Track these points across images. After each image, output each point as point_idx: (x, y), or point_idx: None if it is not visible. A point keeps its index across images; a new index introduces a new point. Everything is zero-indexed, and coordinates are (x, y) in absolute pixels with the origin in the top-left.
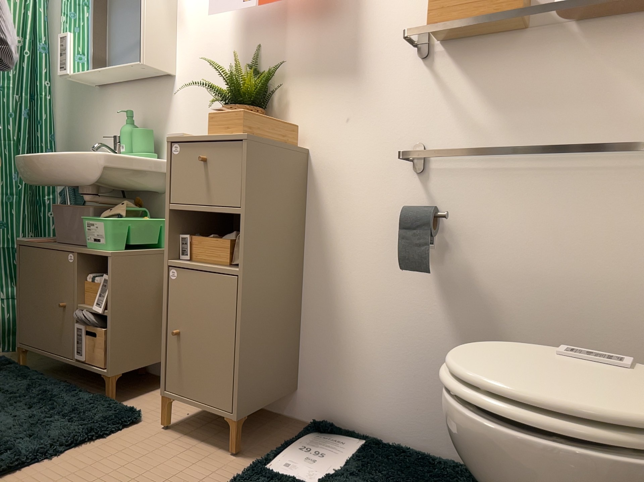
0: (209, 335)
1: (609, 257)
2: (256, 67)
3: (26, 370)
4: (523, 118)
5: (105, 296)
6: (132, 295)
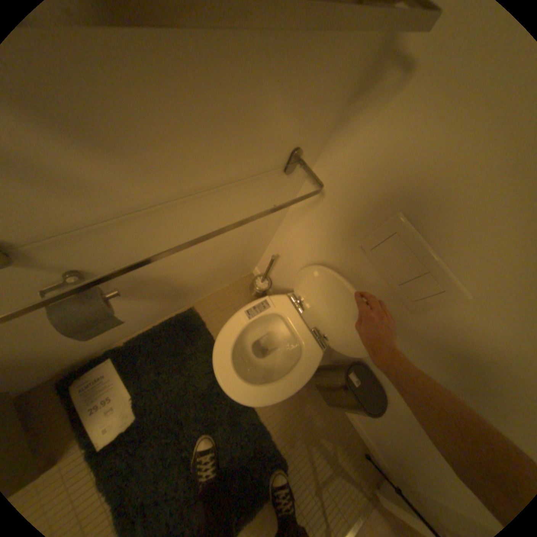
0: None
1: None
2: None
3: None
4: (156, 152)
5: None
6: None
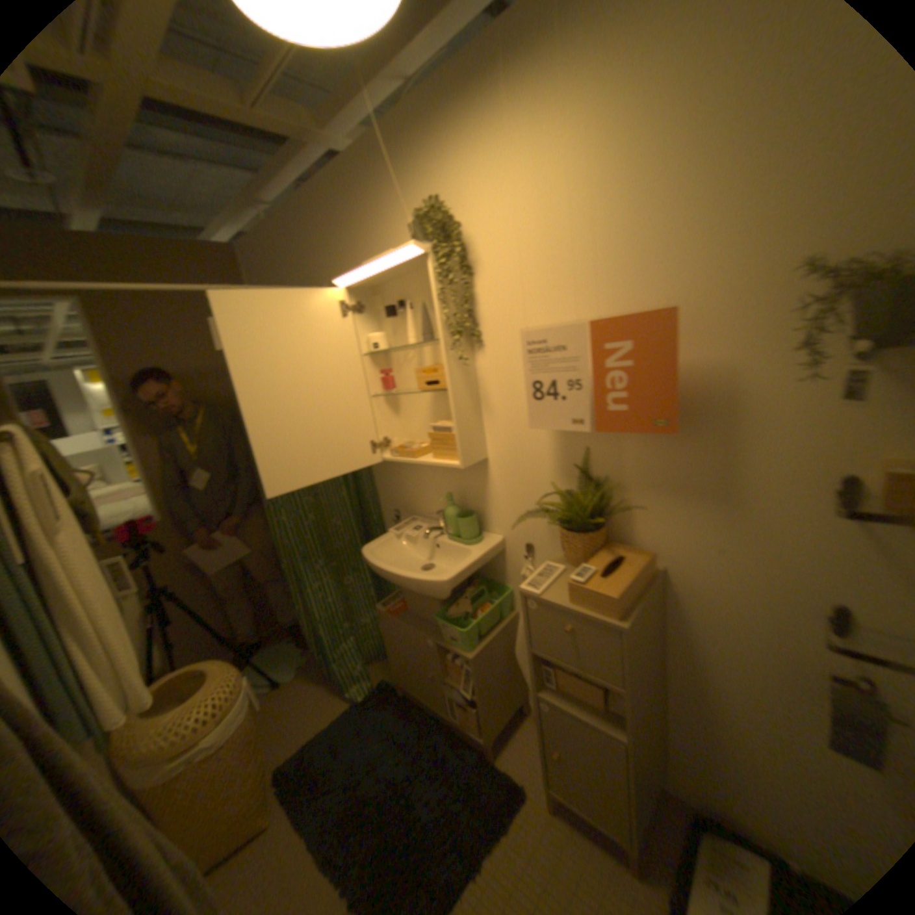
0: (596, 776)
1: None
2: (586, 469)
3: (406, 706)
4: None
5: (470, 686)
6: (491, 678)
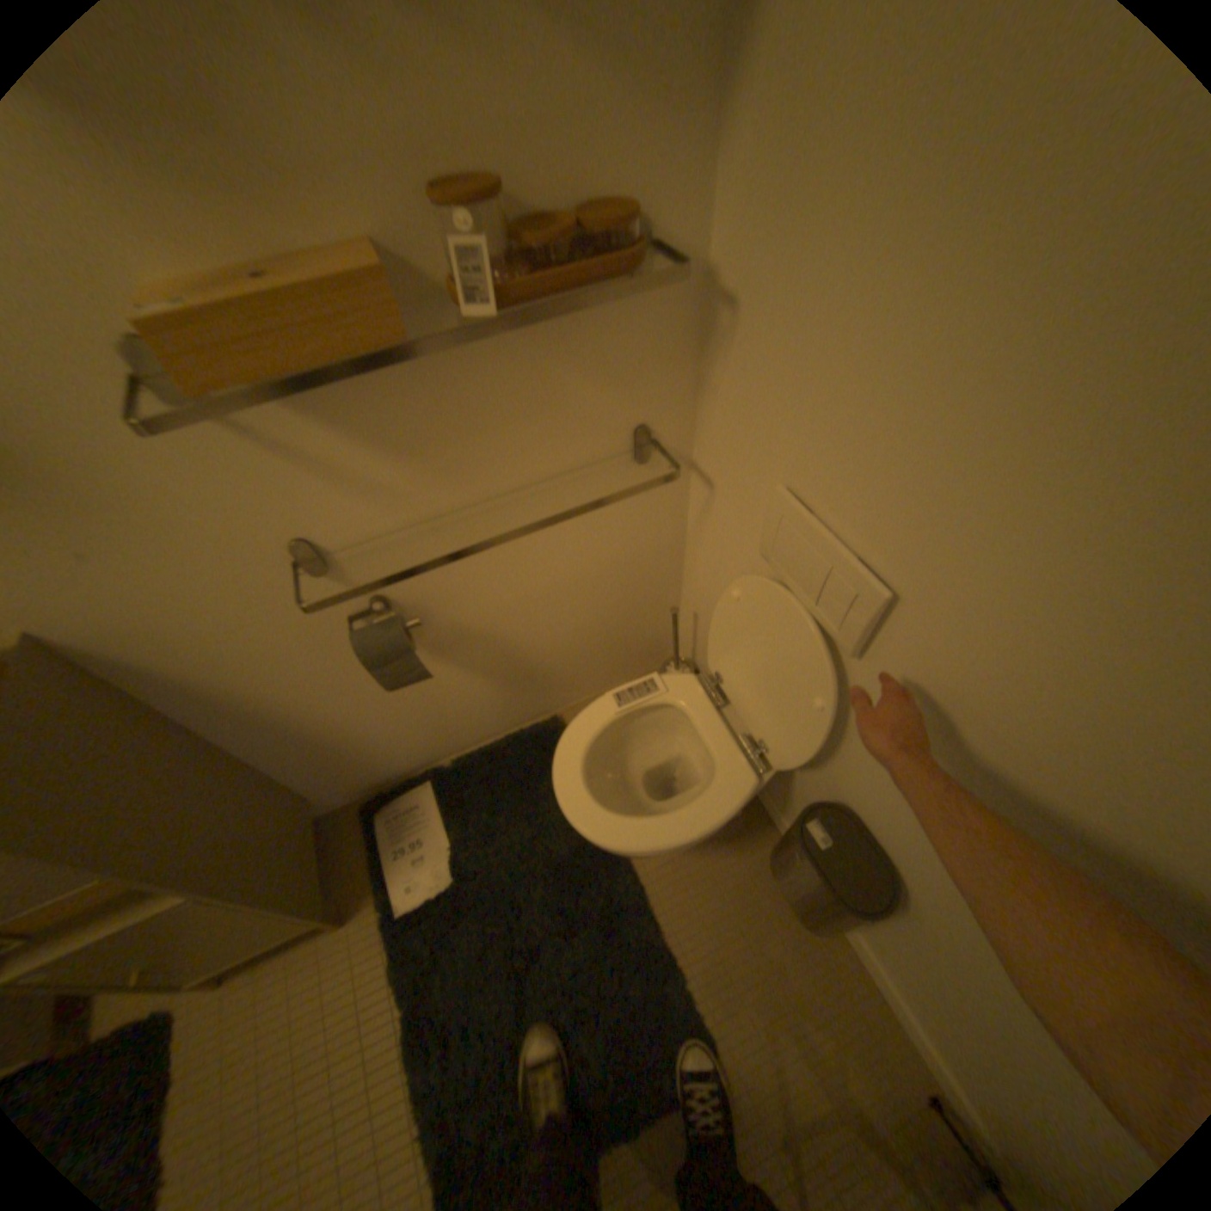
0: (204, 938)
1: (590, 554)
2: None
3: None
4: (450, 455)
5: None
6: None
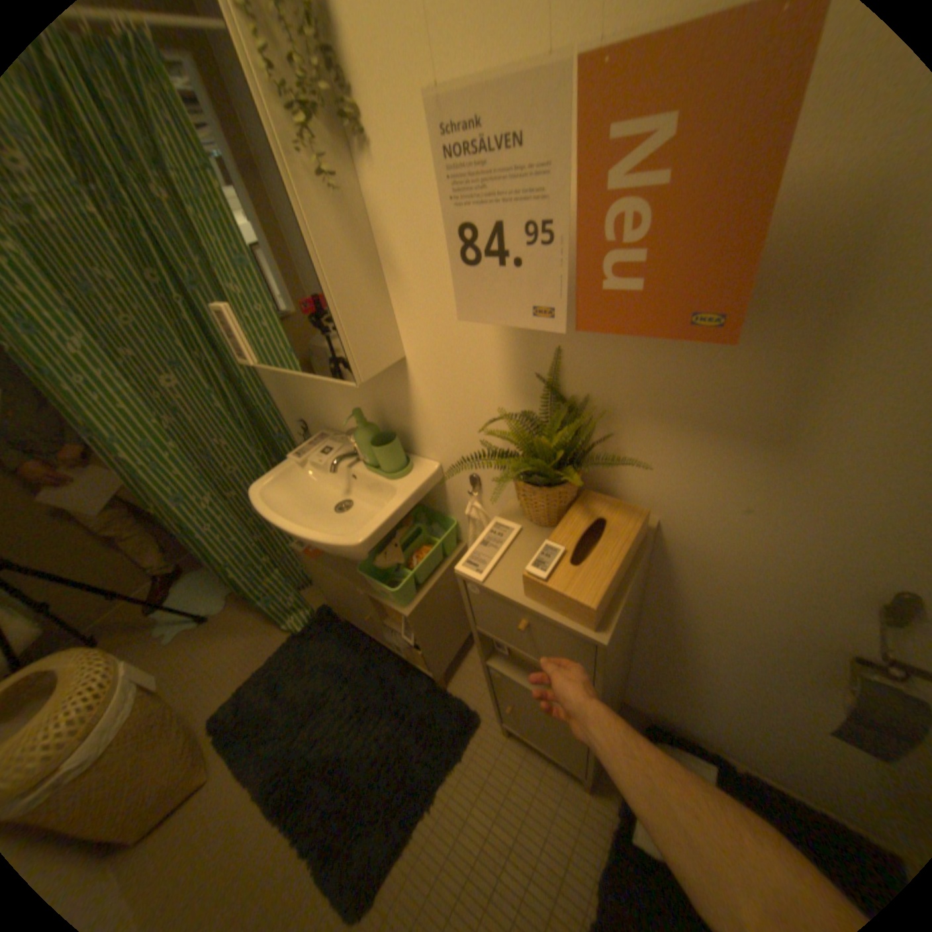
0: (554, 733)
1: None
2: (556, 382)
3: (351, 633)
4: None
5: (413, 634)
6: (437, 622)
